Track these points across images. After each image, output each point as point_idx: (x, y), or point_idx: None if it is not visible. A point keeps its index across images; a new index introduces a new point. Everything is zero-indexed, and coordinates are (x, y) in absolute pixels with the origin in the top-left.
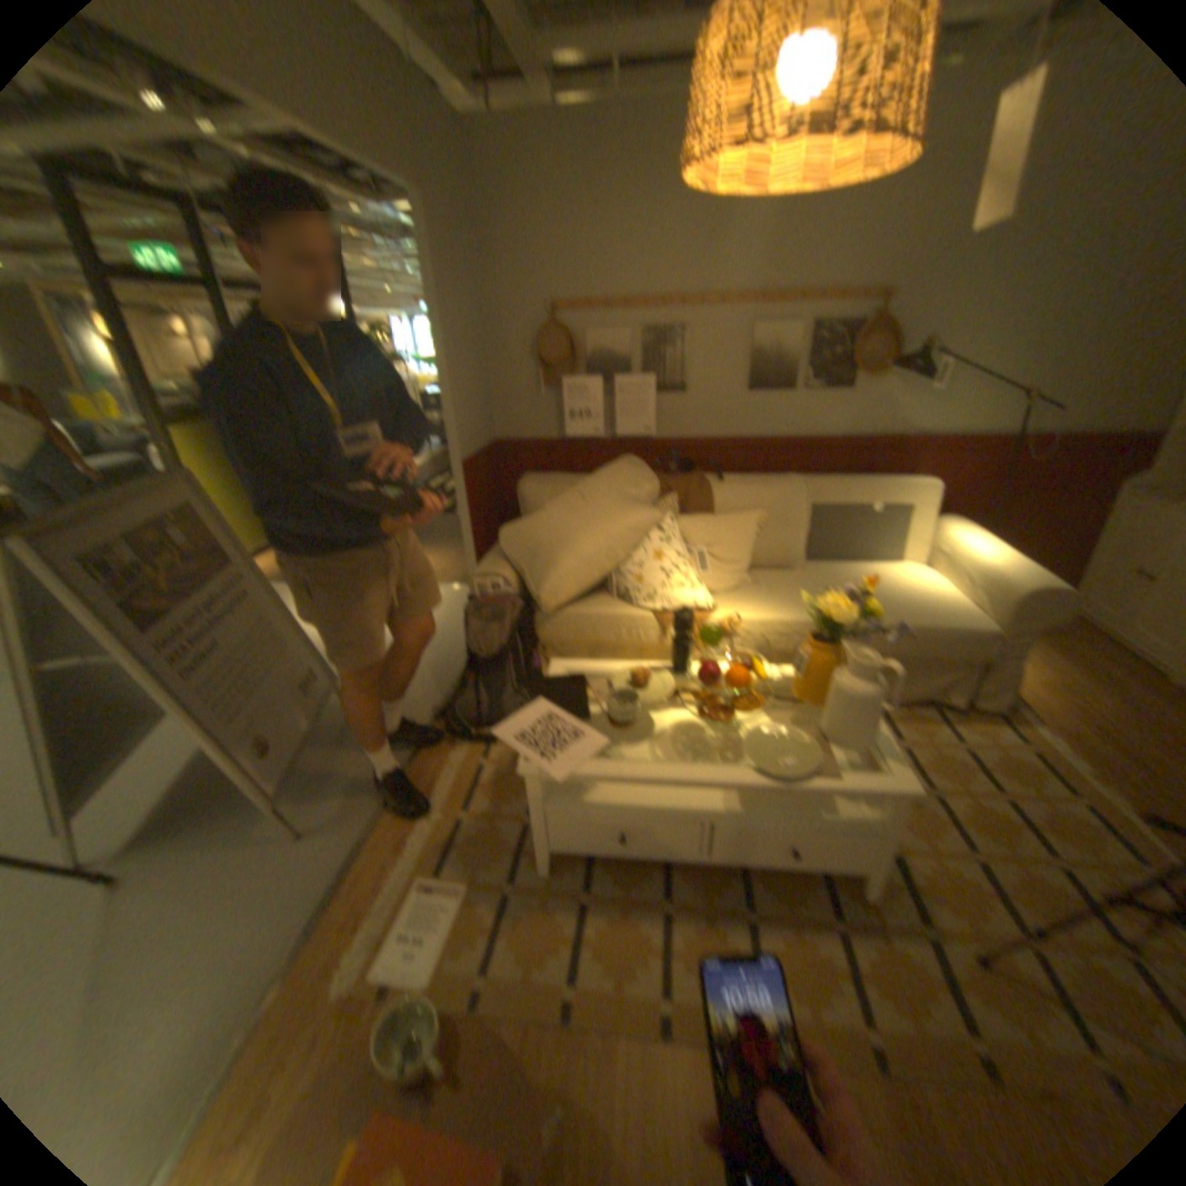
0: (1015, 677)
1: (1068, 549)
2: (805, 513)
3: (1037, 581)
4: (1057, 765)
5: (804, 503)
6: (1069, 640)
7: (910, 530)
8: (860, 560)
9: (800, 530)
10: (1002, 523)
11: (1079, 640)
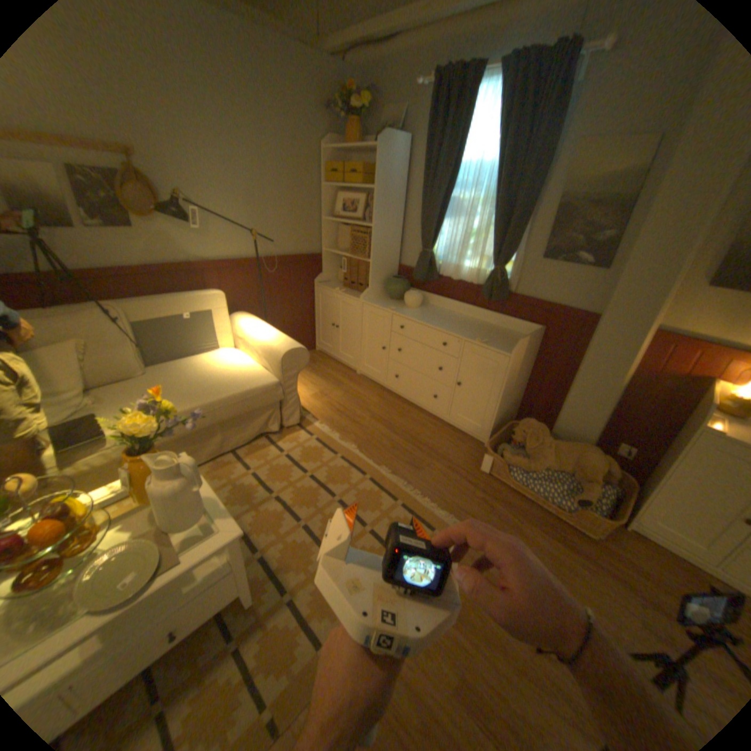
0: (295, 401)
1: (304, 318)
2: (124, 330)
3: (286, 346)
4: (325, 440)
5: (119, 322)
6: (319, 365)
7: (210, 327)
8: (184, 355)
9: (124, 344)
10: (270, 310)
11: (322, 363)
